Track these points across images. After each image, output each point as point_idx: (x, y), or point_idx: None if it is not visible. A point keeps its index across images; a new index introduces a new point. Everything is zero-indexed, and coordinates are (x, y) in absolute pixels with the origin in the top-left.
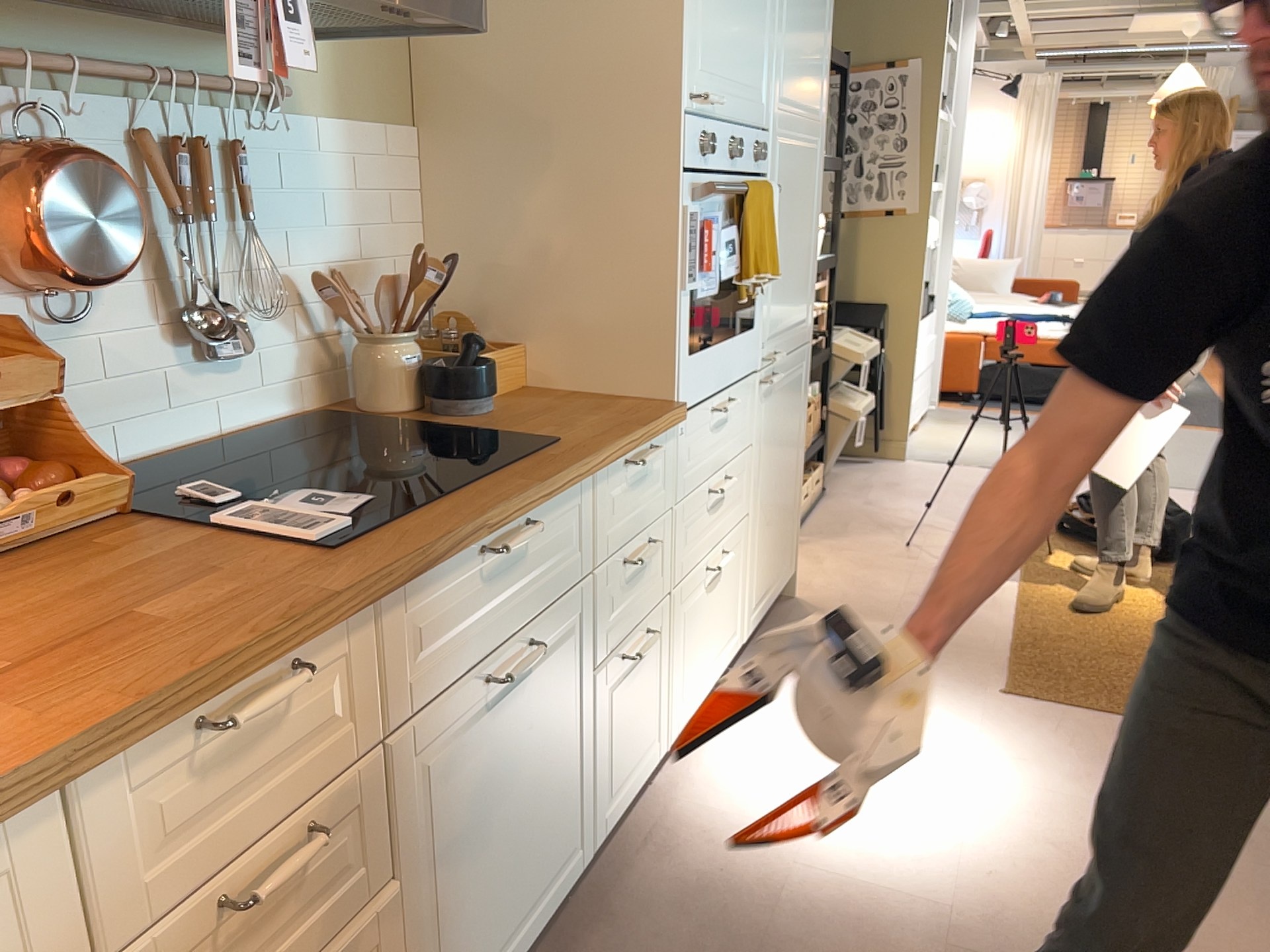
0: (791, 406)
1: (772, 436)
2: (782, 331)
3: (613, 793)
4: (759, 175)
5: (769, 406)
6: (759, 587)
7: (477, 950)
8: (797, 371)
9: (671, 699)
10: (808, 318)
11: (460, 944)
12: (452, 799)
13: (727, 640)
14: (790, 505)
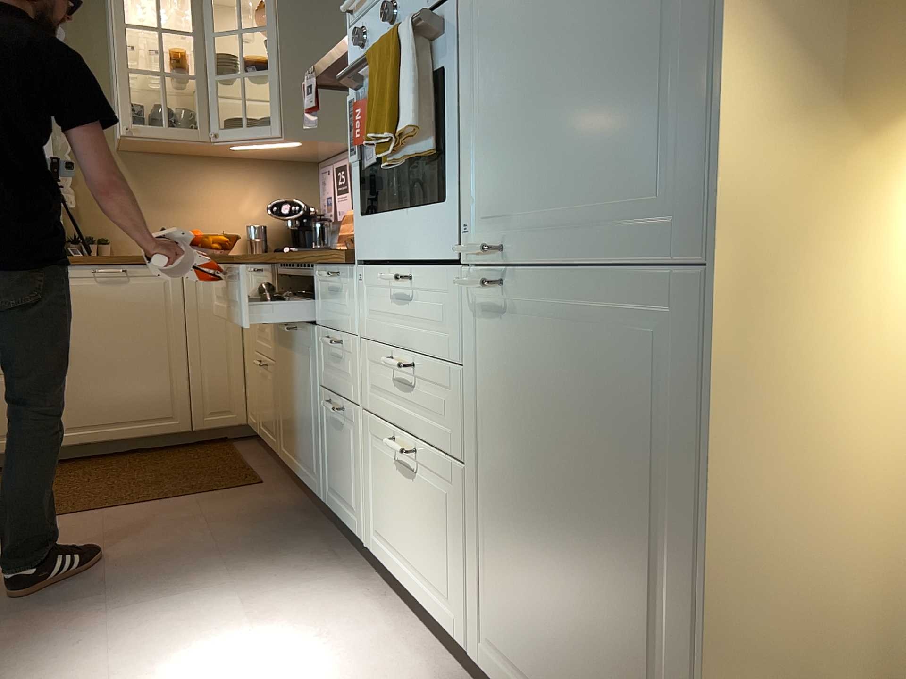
0: (598, 389)
1: (518, 398)
2: (533, 218)
3: (332, 491)
4: (442, 3)
5: (501, 336)
6: (504, 634)
7: (289, 438)
8: (624, 322)
9: (367, 508)
10: (690, 202)
11: (286, 423)
12: (283, 359)
13: (435, 587)
14: (633, 645)
